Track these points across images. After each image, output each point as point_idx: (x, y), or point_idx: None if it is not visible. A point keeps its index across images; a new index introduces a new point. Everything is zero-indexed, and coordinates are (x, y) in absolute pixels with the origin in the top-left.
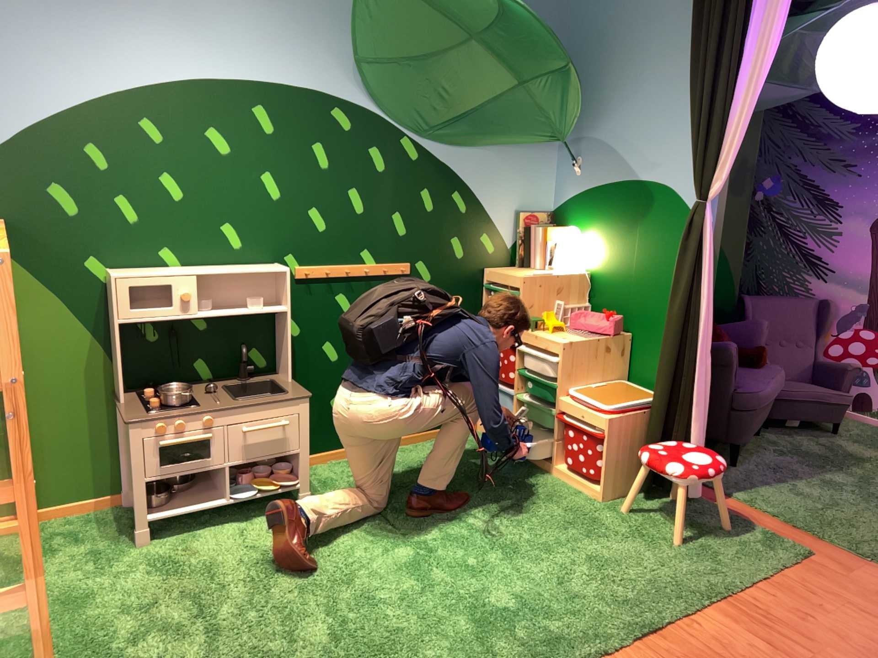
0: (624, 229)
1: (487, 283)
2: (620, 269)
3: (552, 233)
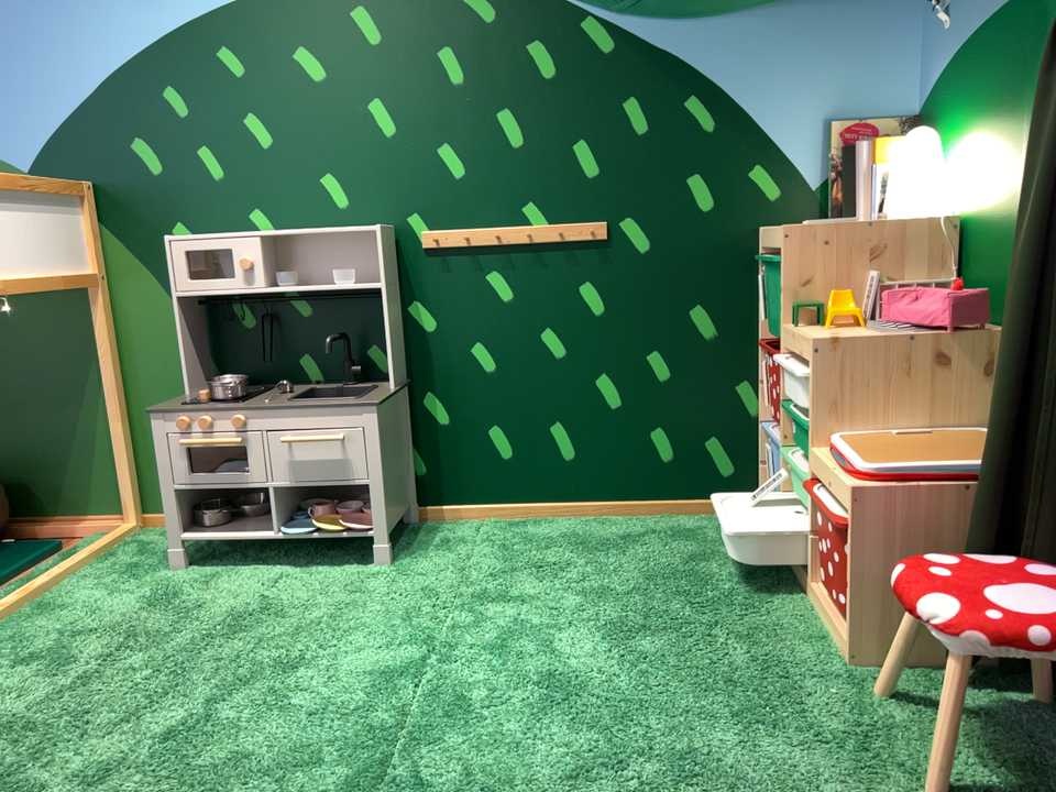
0: (1004, 96)
1: (758, 249)
2: (998, 189)
3: (882, 145)
